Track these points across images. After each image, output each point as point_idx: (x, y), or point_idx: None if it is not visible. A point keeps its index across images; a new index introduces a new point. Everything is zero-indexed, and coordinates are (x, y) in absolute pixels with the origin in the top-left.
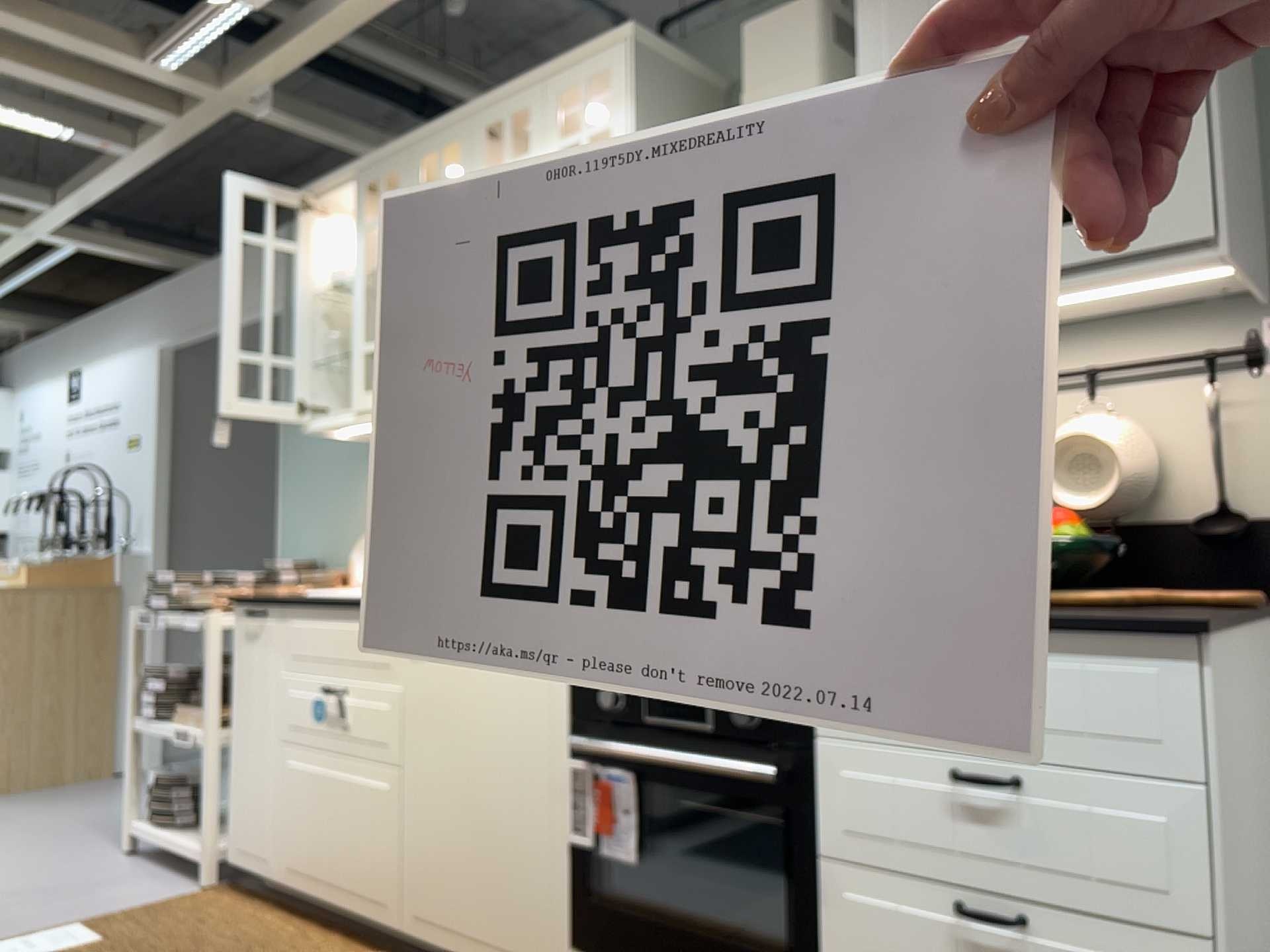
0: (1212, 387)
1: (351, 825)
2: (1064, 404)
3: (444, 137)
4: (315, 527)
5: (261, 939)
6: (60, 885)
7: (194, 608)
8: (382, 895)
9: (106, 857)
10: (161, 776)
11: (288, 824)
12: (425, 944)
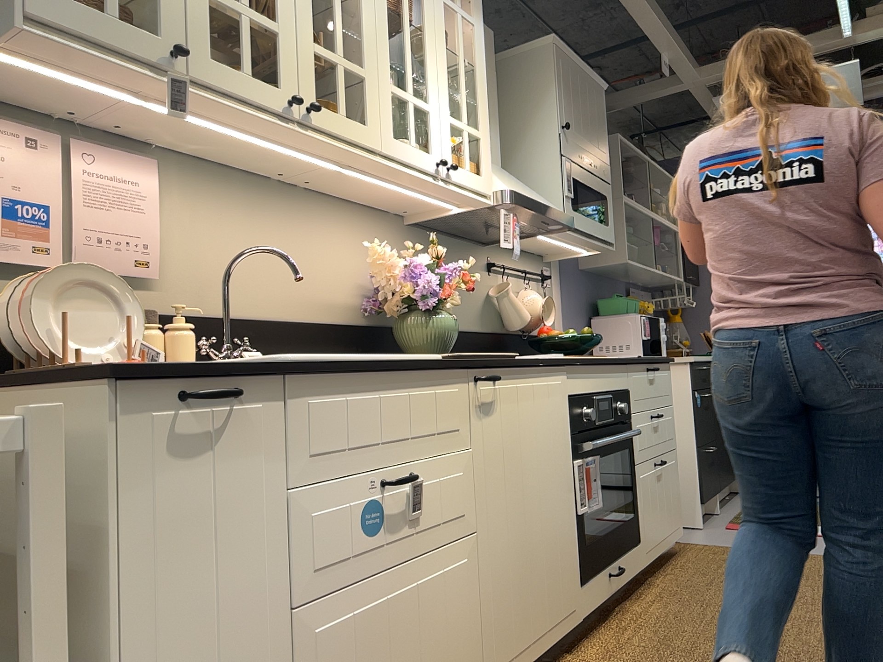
0: (542, 287)
1: (429, 636)
2: (514, 282)
3: None
4: None
5: None
6: None
7: None
8: None
9: None
10: None
11: None
12: None
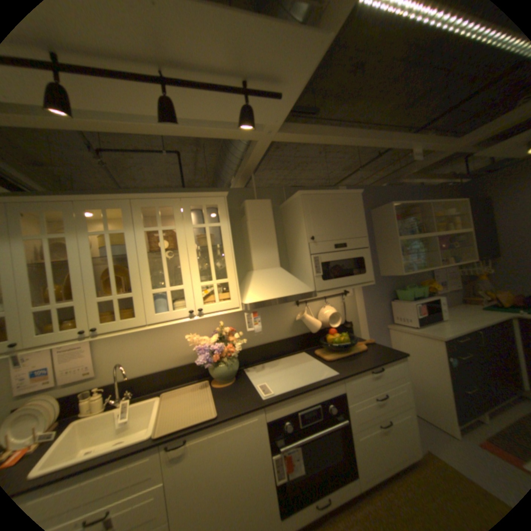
0: (341, 299)
1: None
2: (318, 304)
3: (108, 203)
4: None
5: None
6: None
7: None
8: None
9: None
10: None
11: None
12: None
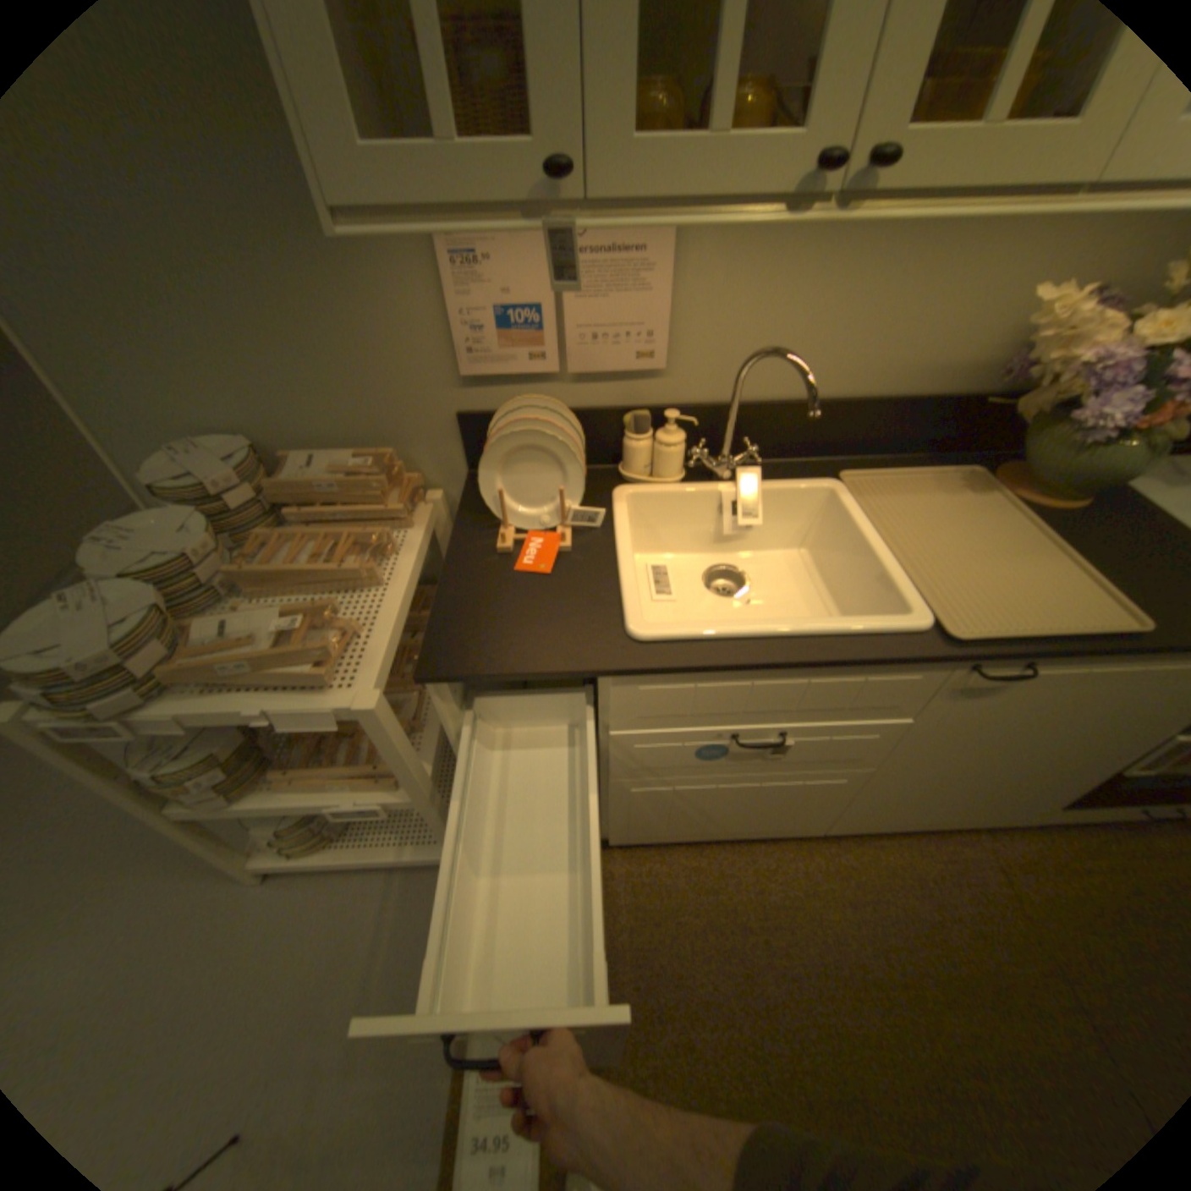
0: None
1: (768, 807)
2: None
3: None
4: (178, 375)
5: (664, 901)
6: (287, 999)
7: (240, 683)
8: (808, 828)
9: (240, 906)
10: (273, 824)
11: (638, 821)
12: (864, 835)
